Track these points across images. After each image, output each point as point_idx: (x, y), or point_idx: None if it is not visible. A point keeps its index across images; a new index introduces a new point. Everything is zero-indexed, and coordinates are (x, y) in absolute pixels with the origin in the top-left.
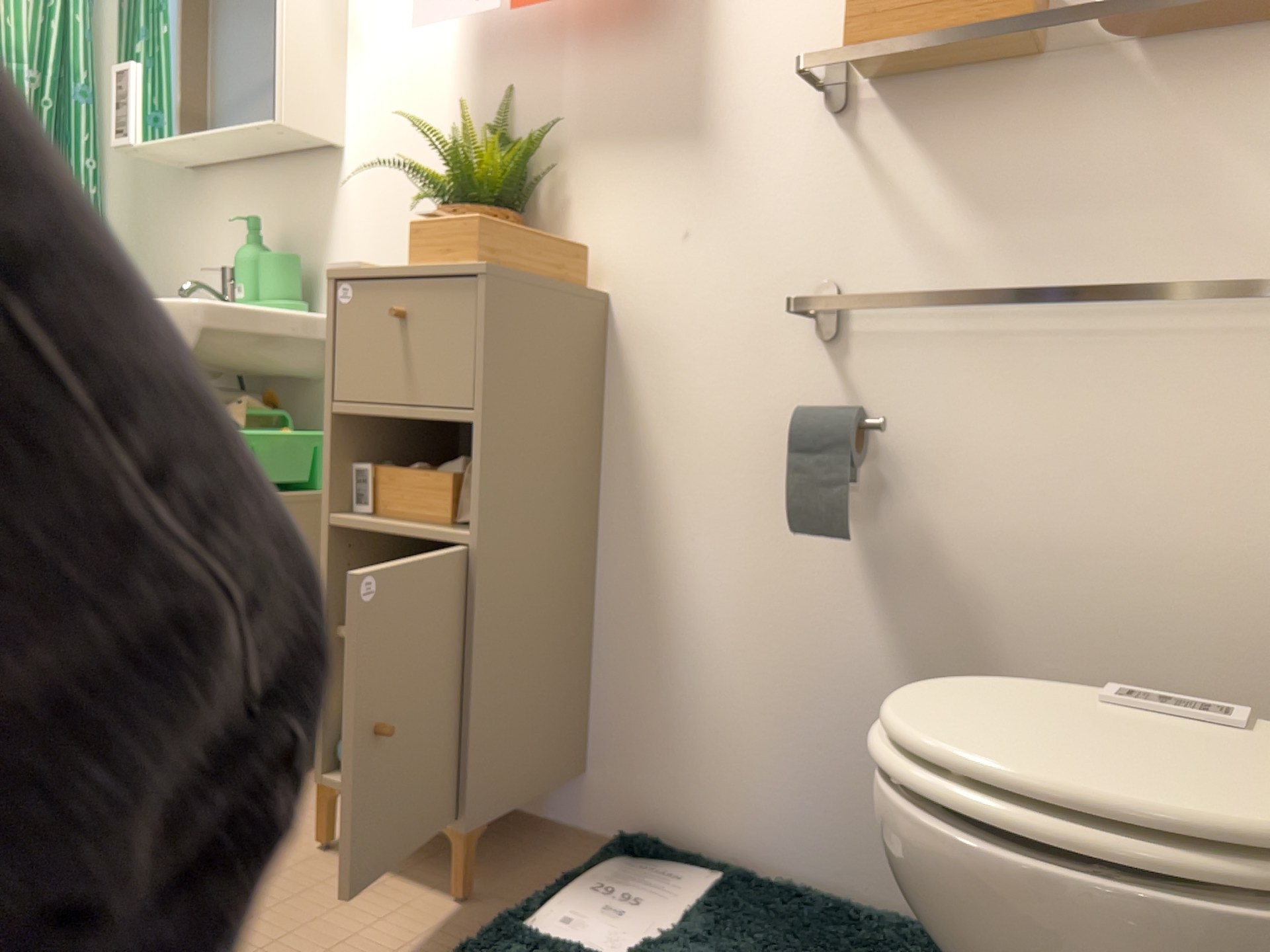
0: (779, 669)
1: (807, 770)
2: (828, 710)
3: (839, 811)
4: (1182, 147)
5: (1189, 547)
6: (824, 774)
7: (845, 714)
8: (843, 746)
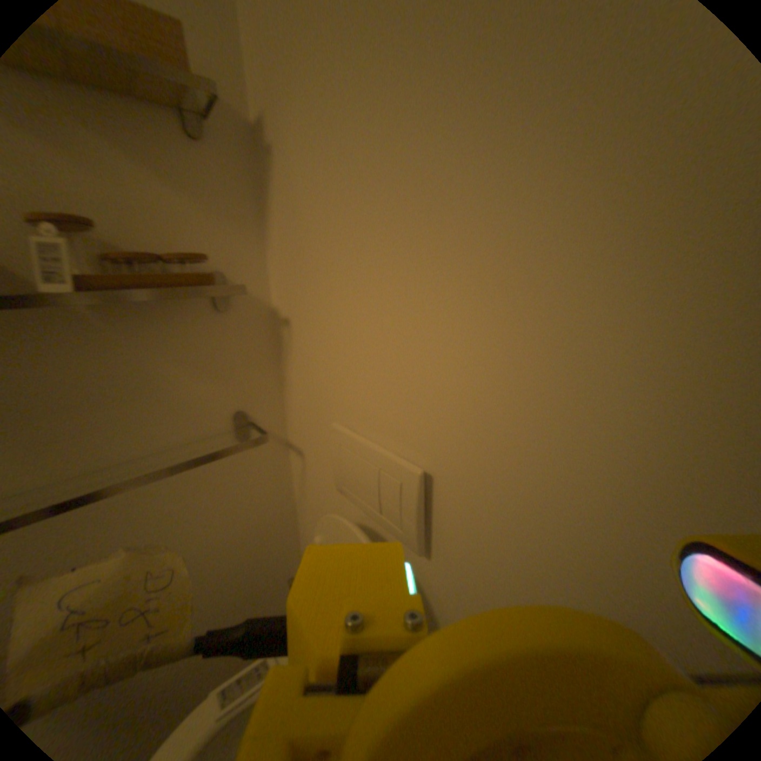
0: None
1: None
2: None
3: None
4: (144, 361)
5: (210, 549)
6: None
7: None
8: None
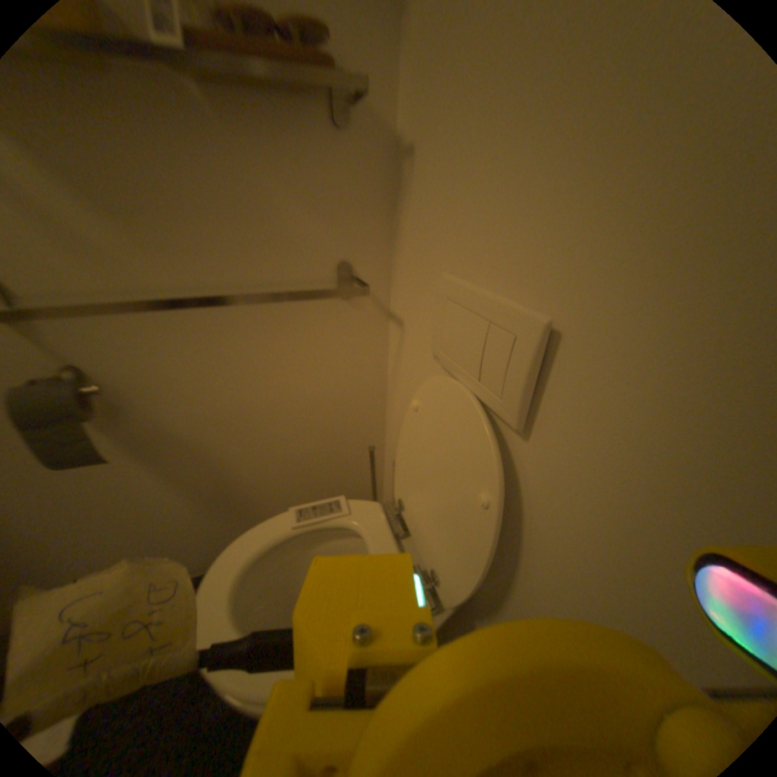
0: (101, 519)
1: (145, 549)
2: (145, 522)
3: (173, 553)
4: (260, 179)
5: (306, 399)
6: (157, 545)
7: (157, 519)
8: (162, 531)
